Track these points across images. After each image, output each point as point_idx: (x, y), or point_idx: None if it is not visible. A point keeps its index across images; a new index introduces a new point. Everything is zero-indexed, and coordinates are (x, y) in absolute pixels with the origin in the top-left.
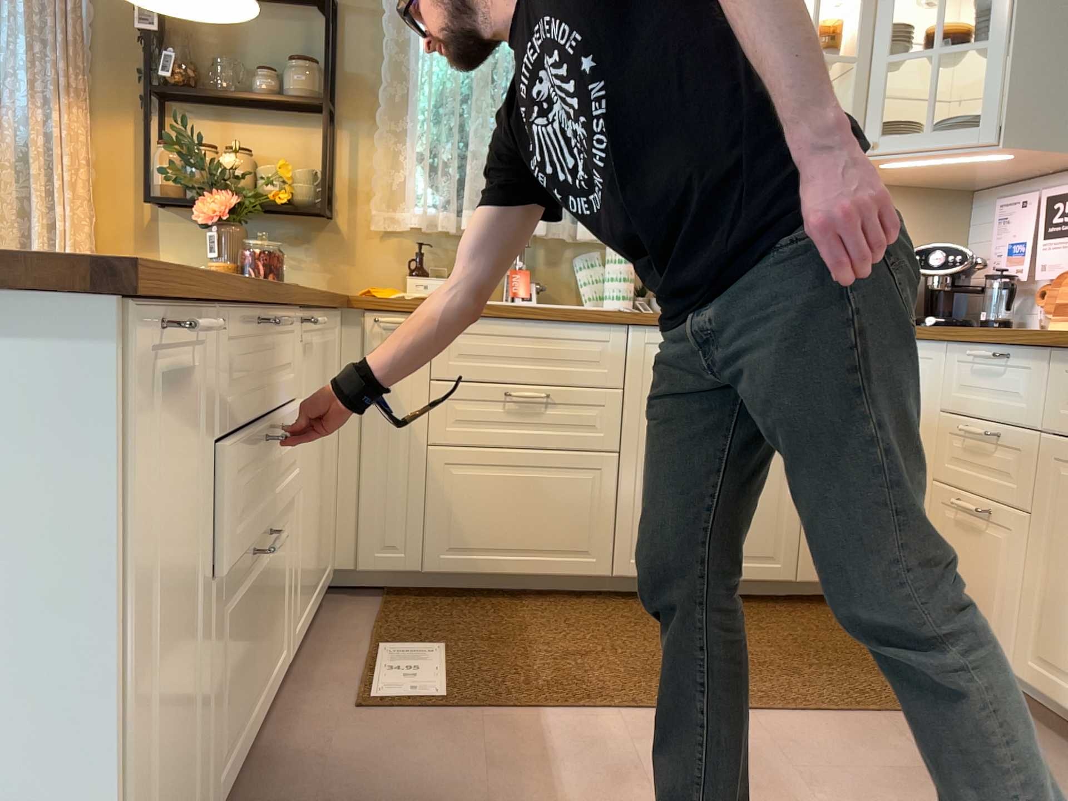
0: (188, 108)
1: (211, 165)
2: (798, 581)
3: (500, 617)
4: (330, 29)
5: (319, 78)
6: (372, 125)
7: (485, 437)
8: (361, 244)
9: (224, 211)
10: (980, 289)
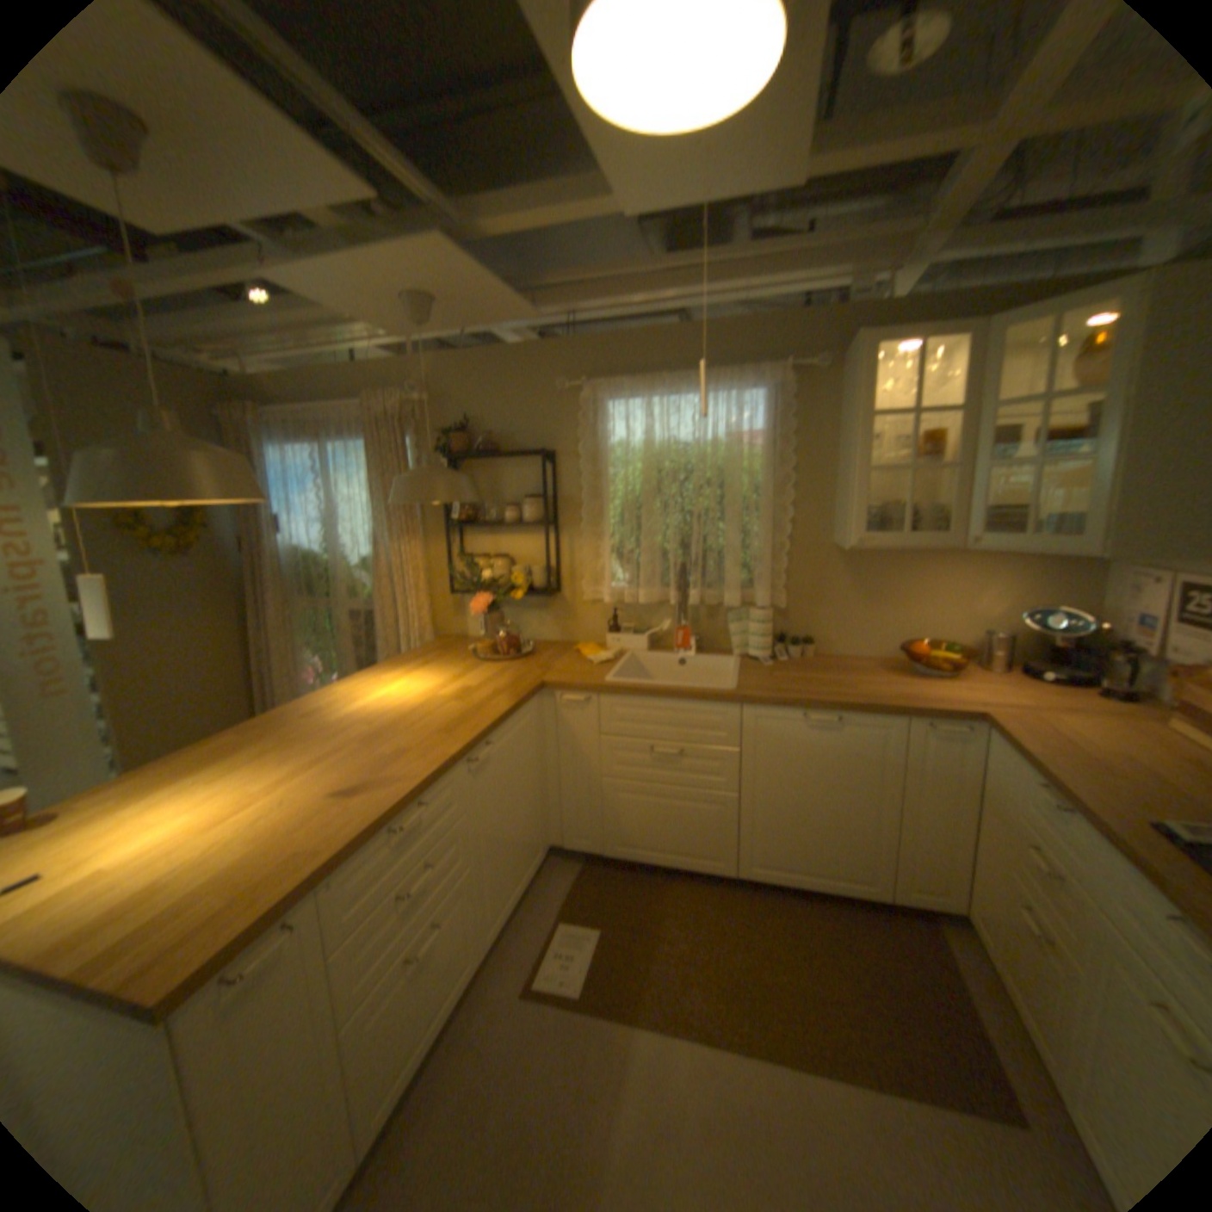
0: (471, 530)
1: (477, 577)
2: (894, 906)
3: (650, 903)
4: (543, 478)
5: (540, 509)
6: (579, 531)
7: (638, 777)
8: (578, 610)
9: (482, 610)
10: (1102, 656)
